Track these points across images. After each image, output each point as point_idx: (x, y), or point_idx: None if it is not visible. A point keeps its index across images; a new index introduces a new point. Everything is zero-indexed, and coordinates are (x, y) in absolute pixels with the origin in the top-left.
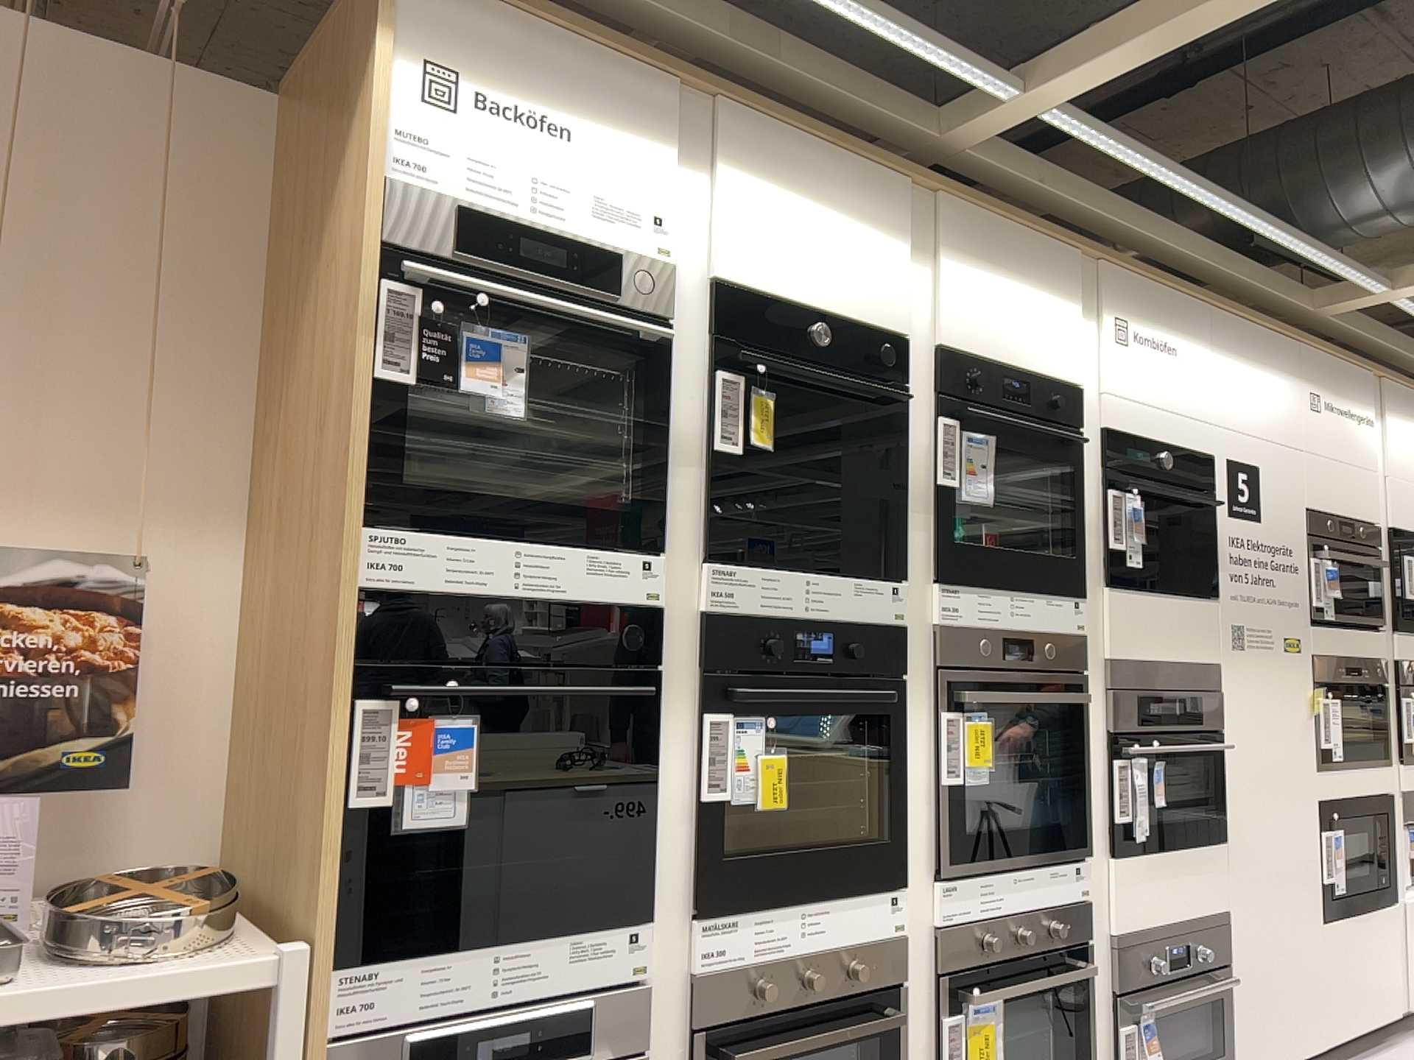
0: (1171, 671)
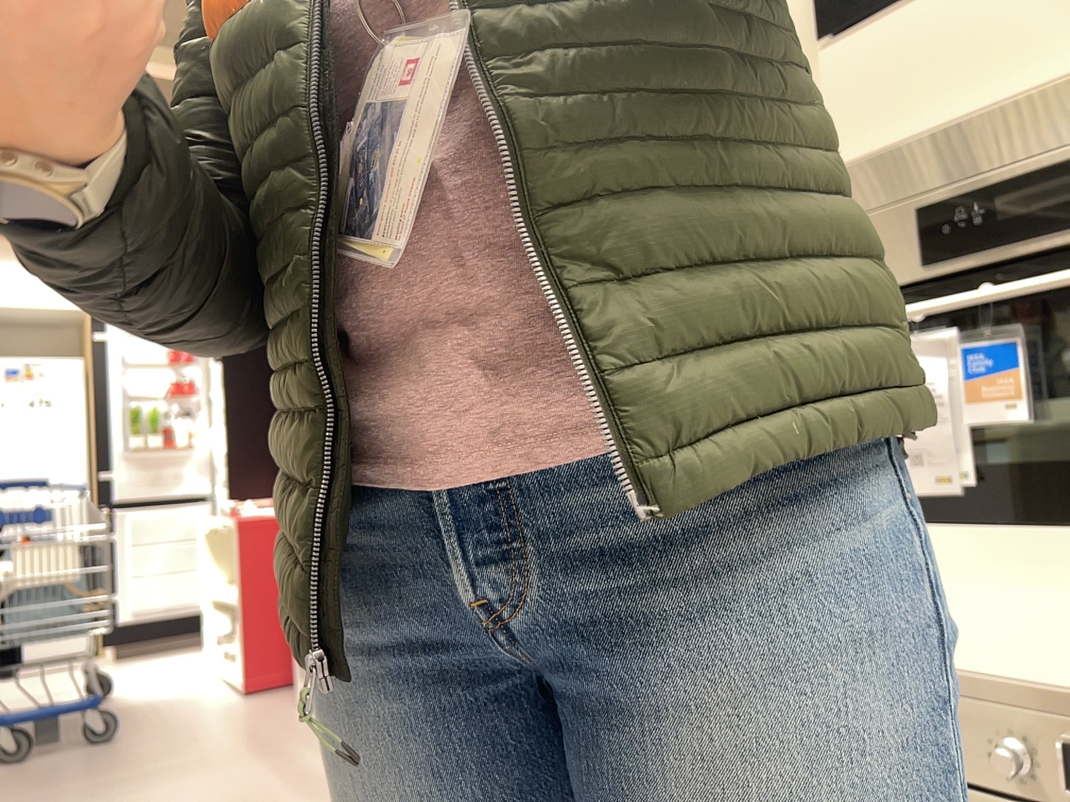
0: (1067, 101)
